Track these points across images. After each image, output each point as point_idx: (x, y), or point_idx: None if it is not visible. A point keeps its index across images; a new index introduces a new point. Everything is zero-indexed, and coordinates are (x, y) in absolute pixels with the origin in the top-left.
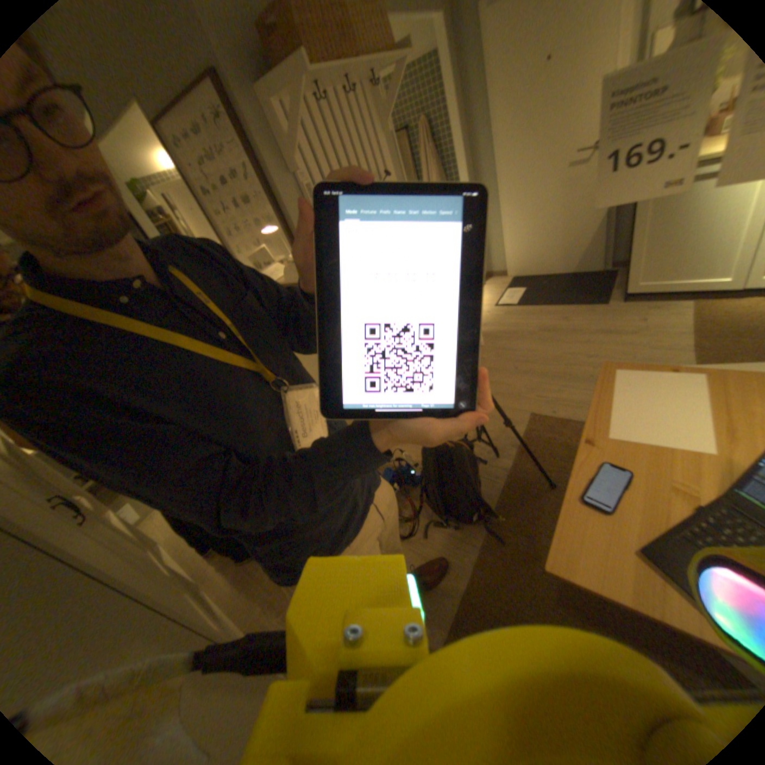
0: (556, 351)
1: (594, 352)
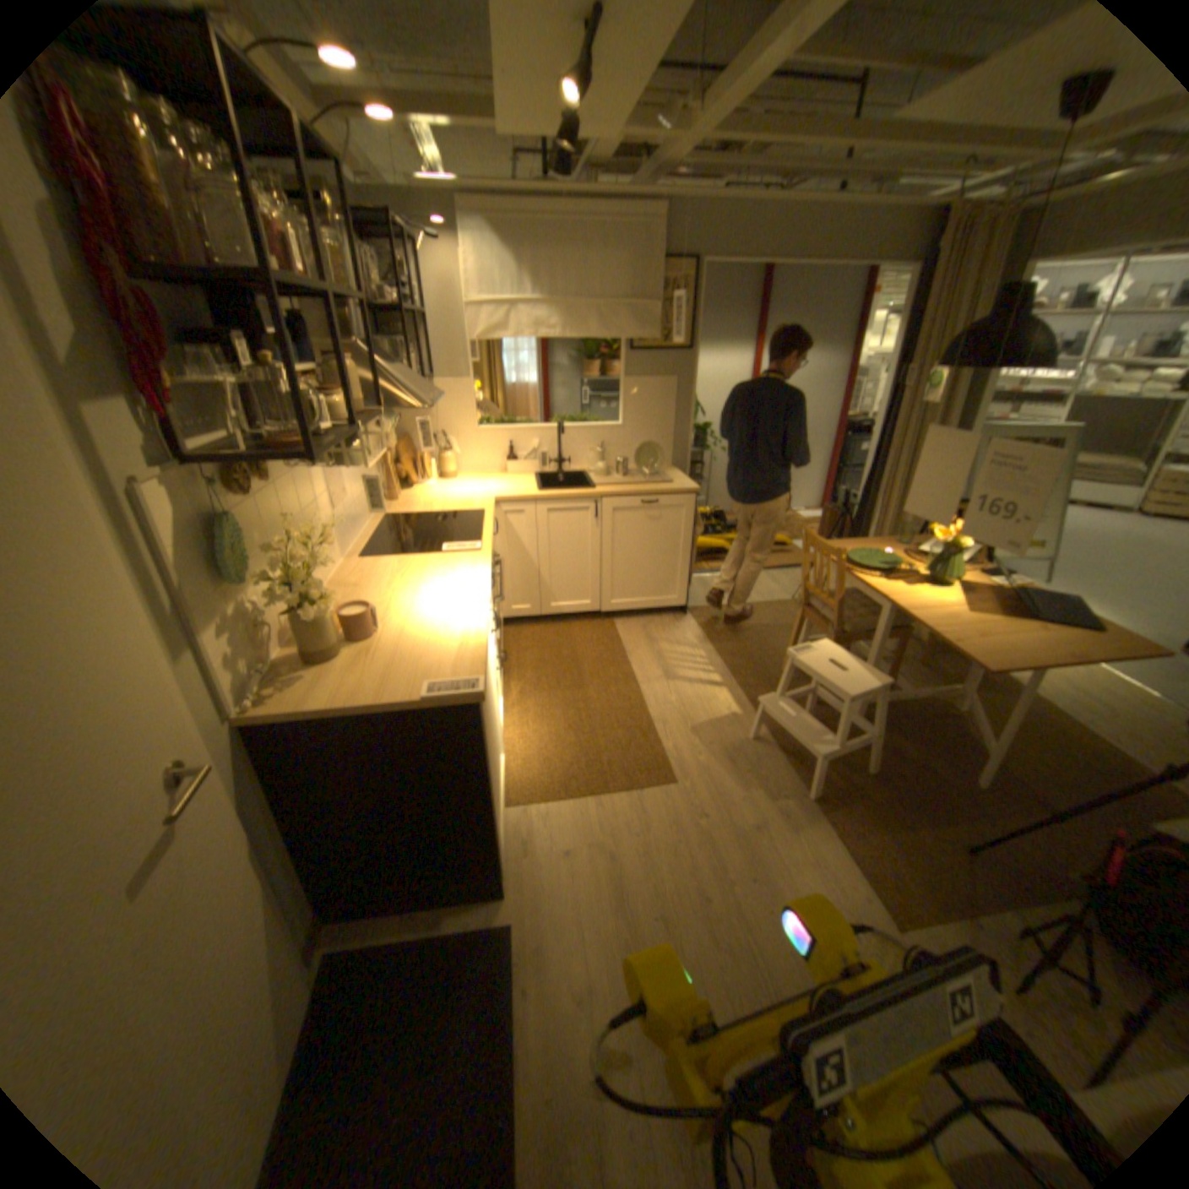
0: (719, 964)
1: (691, 896)
